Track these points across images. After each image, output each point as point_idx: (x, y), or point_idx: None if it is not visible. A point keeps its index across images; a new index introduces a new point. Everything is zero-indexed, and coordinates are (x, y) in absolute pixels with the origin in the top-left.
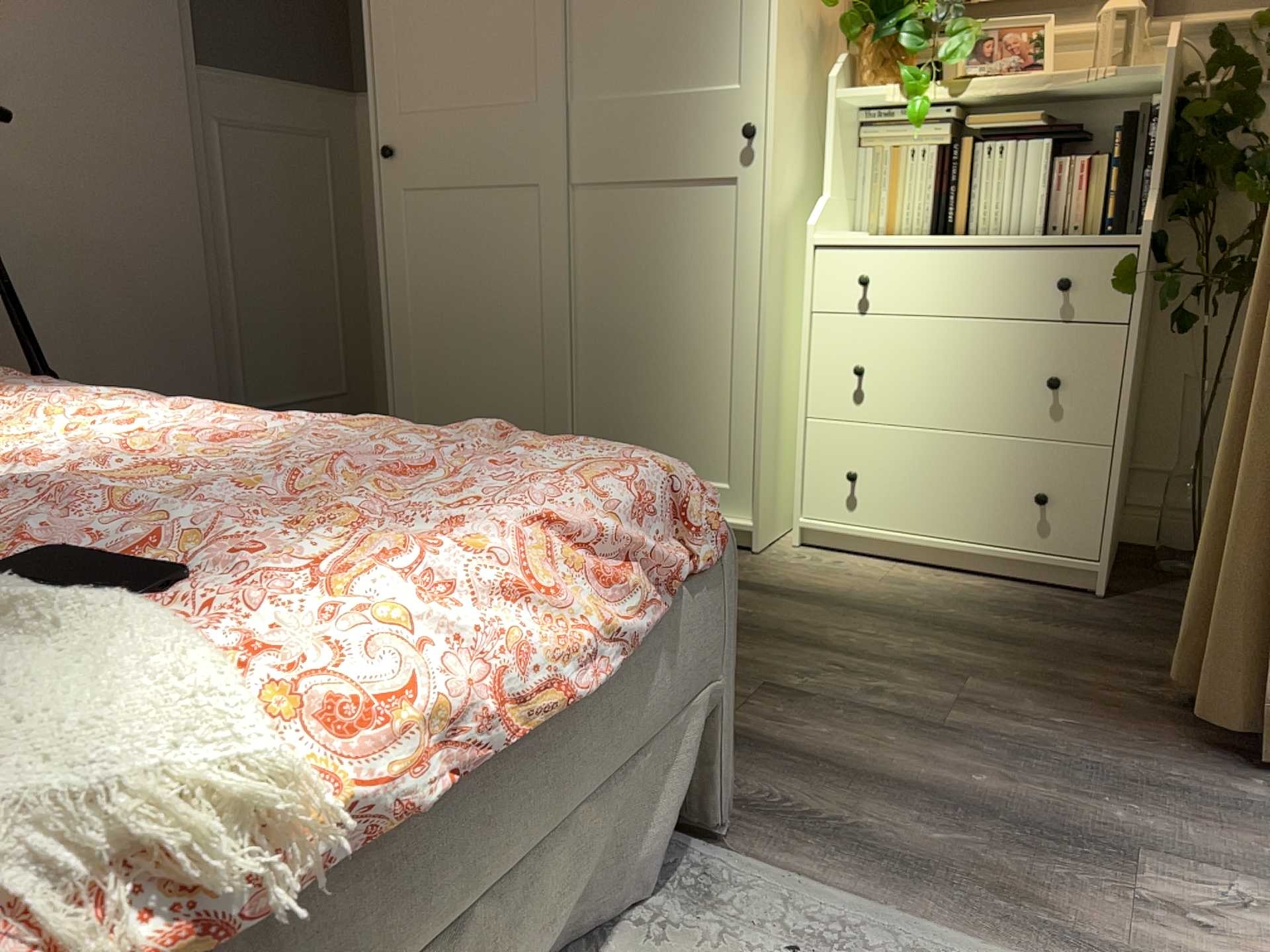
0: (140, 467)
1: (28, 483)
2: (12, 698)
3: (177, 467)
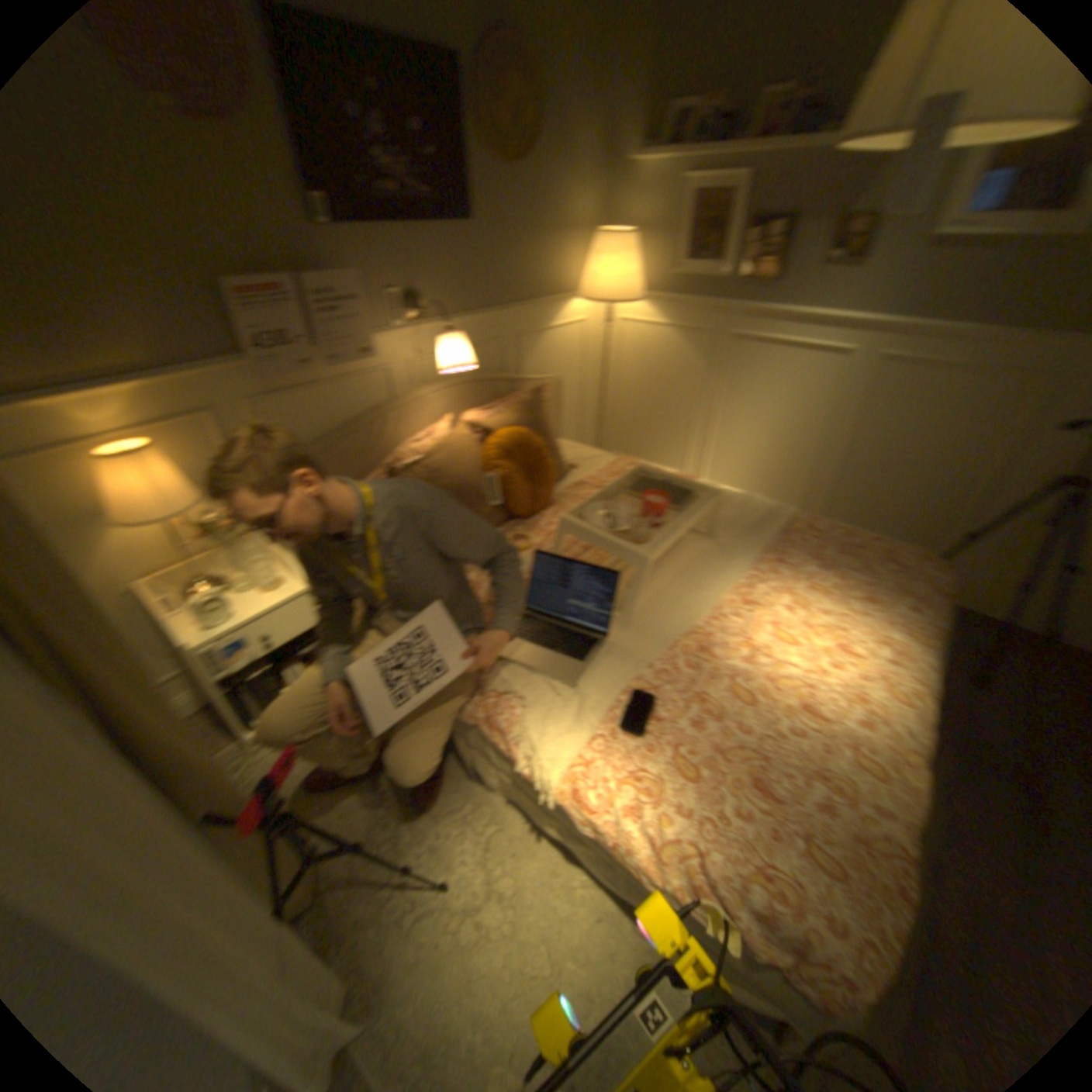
0: (782, 692)
1: (740, 668)
2: (577, 725)
3: (774, 706)
